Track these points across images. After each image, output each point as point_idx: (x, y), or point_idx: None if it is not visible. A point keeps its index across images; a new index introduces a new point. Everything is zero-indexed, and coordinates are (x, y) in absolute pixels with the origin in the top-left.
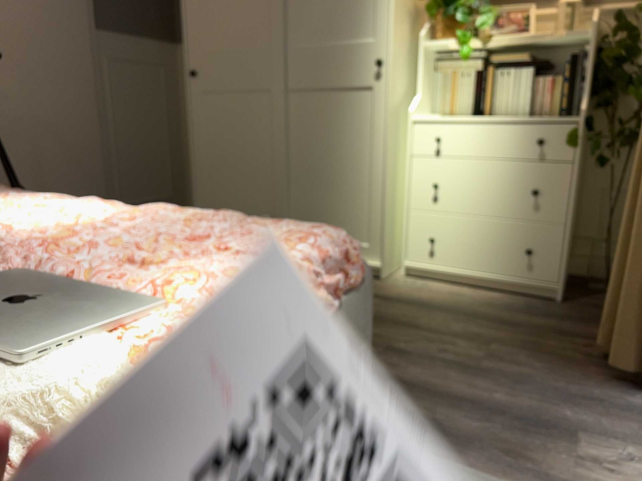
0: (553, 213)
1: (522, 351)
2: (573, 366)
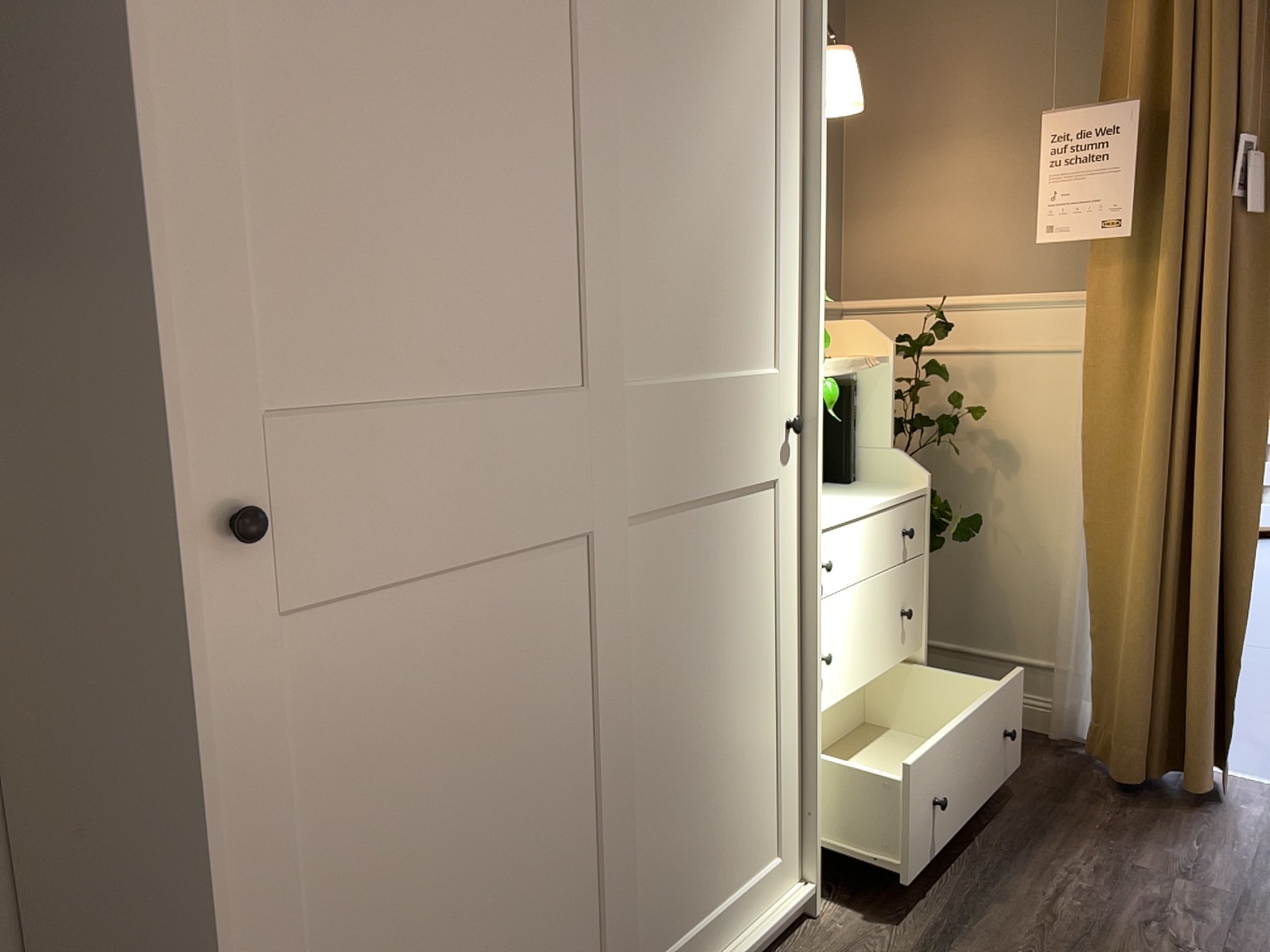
0: (915, 636)
1: (1136, 845)
2: (1162, 821)
